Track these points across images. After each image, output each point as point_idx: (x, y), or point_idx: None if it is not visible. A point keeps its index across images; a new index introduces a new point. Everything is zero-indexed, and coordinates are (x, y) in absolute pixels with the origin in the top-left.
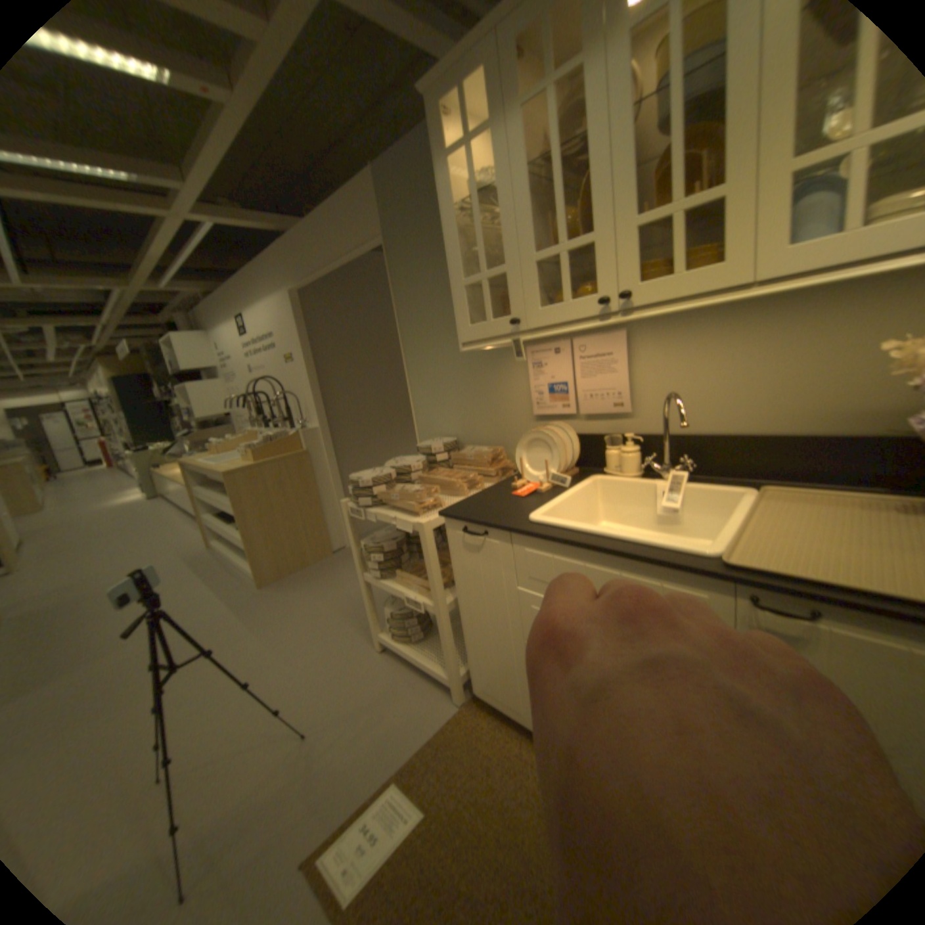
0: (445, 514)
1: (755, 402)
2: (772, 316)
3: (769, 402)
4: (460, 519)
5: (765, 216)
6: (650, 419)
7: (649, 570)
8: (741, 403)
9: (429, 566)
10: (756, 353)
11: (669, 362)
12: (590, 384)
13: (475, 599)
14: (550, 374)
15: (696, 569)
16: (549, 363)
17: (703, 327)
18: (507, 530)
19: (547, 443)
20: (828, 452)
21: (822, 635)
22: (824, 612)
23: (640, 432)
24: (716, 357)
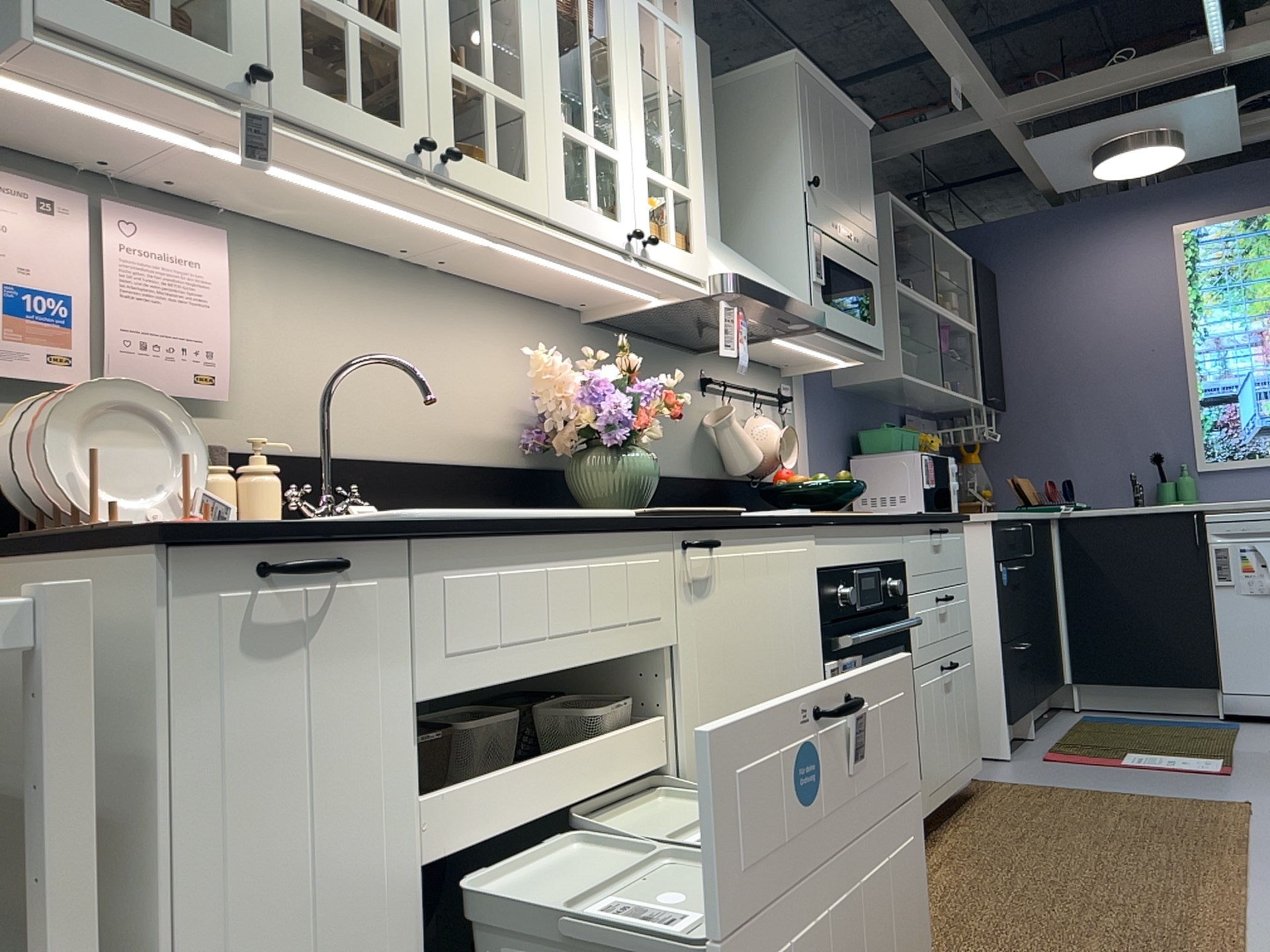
0: (183, 530)
1: (392, 411)
2: (401, 295)
3: (405, 413)
4: (249, 539)
5: (551, 157)
6: (253, 424)
7: (612, 547)
8: (378, 410)
9: (52, 821)
10: (390, 339)
11: (285, 319)
12: (141, 317)
13: (249, 867)
14: (15, 262)
15: (654, 521)
16: (15, 229)
17: (331, 278)
18: (409, 535)
19: (125, 425)
20: (461, 485)
21: (717, 567)
22: (715, 540)
23: (236, 448)
24: (348, 331)
